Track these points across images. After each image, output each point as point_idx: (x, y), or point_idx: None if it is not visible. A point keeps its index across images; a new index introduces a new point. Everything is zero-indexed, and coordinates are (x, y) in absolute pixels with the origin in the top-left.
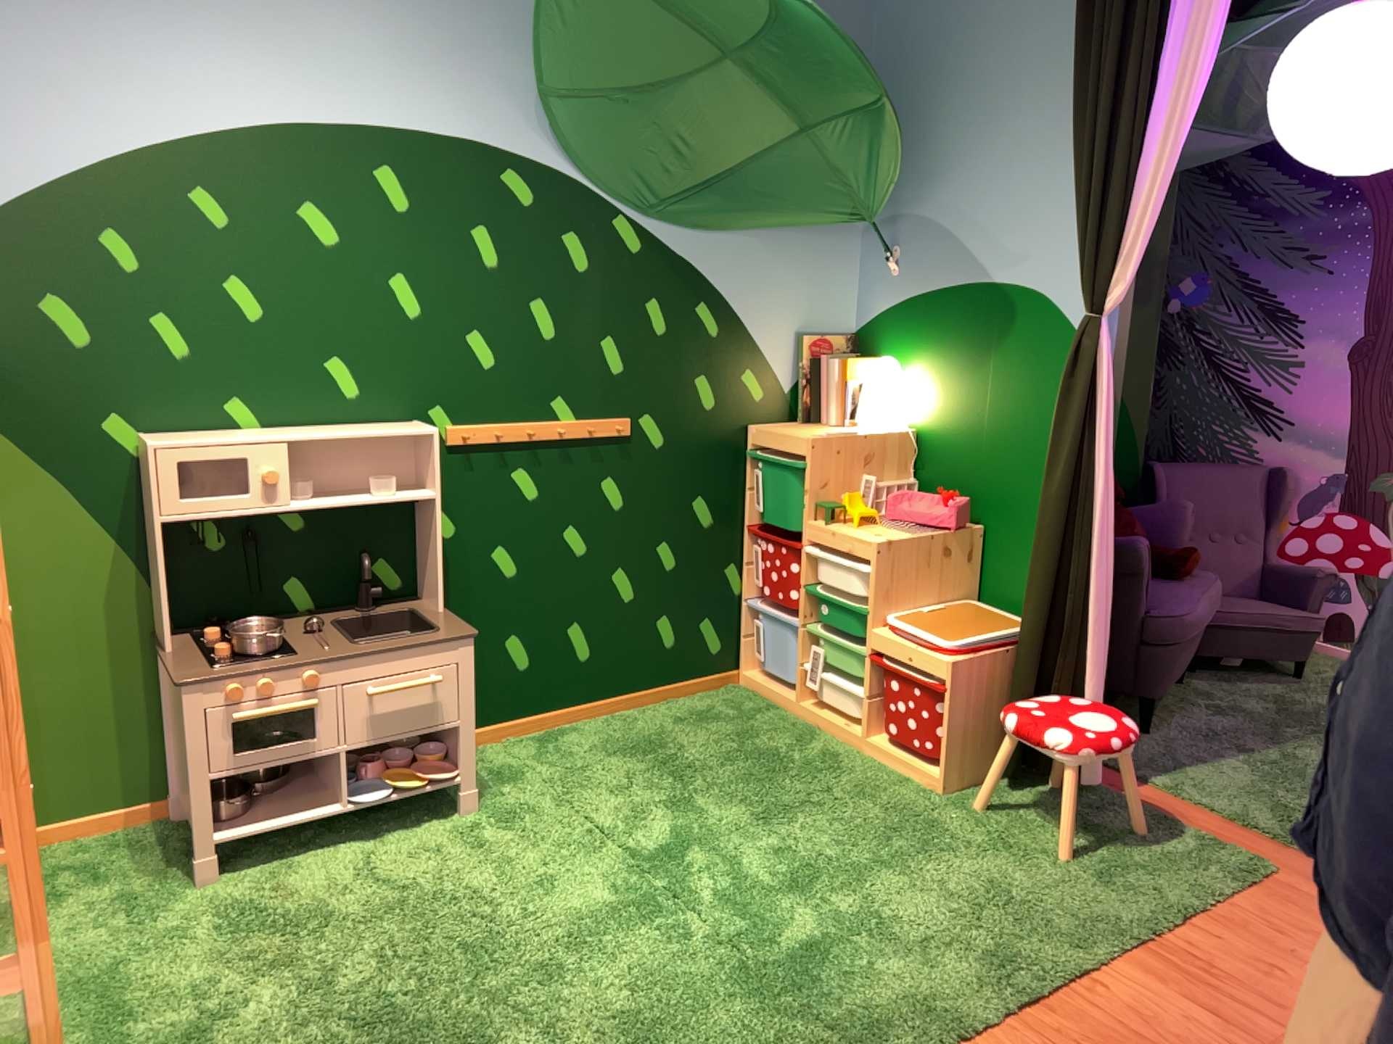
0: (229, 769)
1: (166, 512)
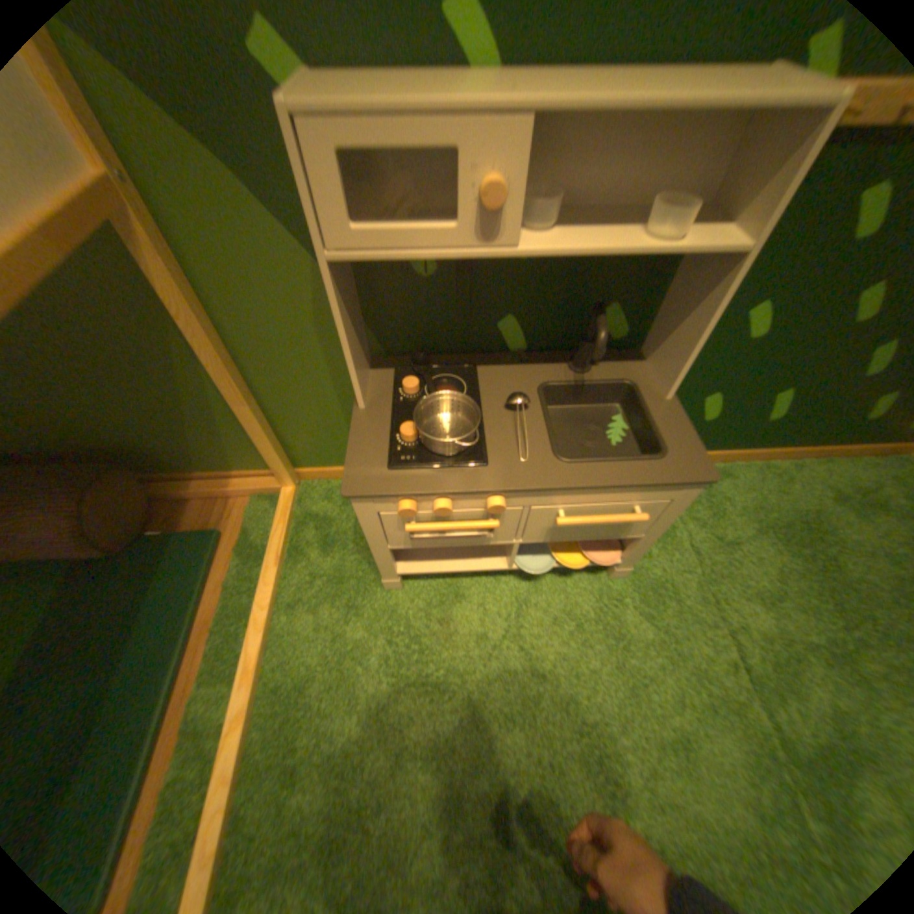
0: (408, 546)
1: (332, 245)
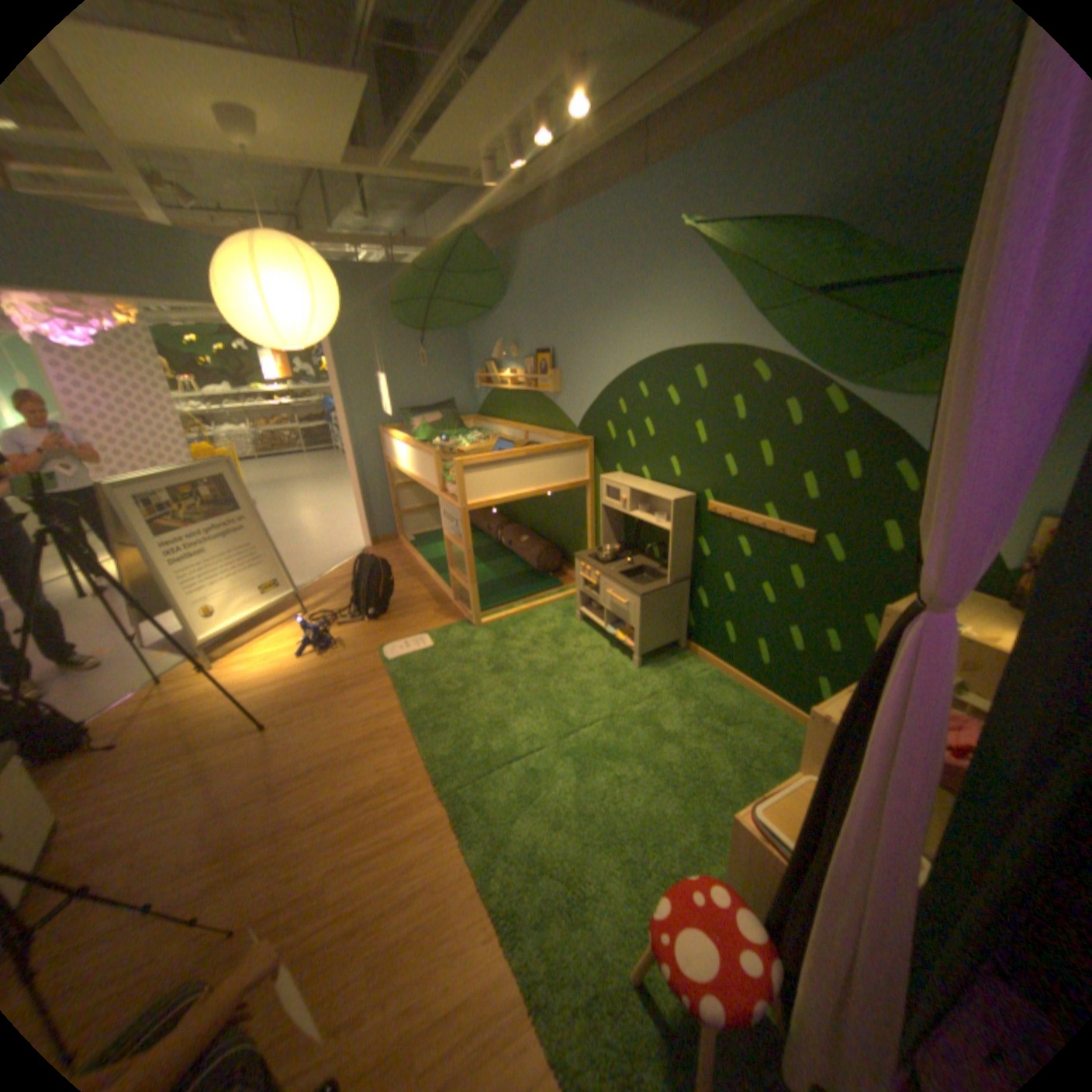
0: (581, 591)
1: (601, 502)
